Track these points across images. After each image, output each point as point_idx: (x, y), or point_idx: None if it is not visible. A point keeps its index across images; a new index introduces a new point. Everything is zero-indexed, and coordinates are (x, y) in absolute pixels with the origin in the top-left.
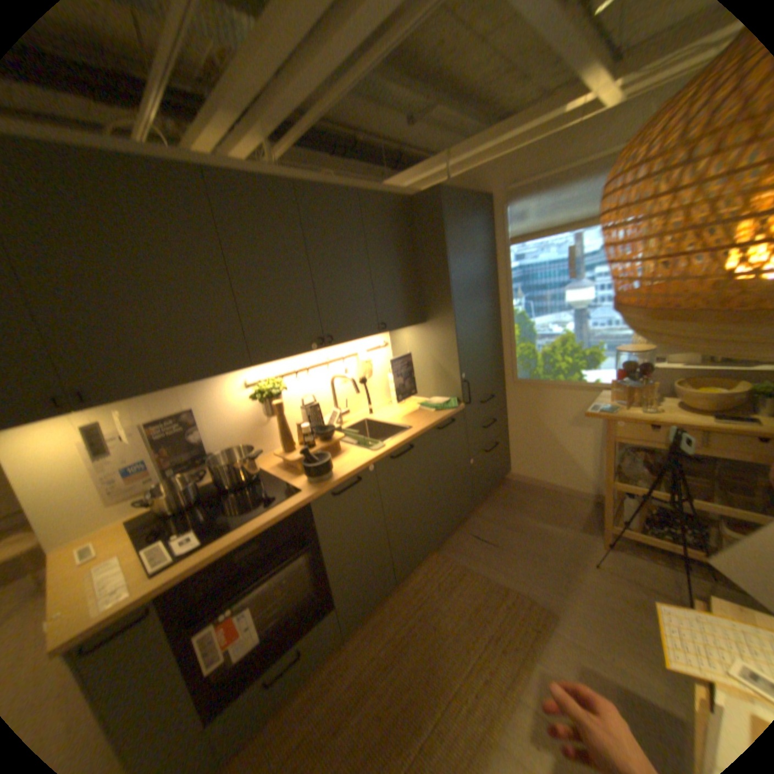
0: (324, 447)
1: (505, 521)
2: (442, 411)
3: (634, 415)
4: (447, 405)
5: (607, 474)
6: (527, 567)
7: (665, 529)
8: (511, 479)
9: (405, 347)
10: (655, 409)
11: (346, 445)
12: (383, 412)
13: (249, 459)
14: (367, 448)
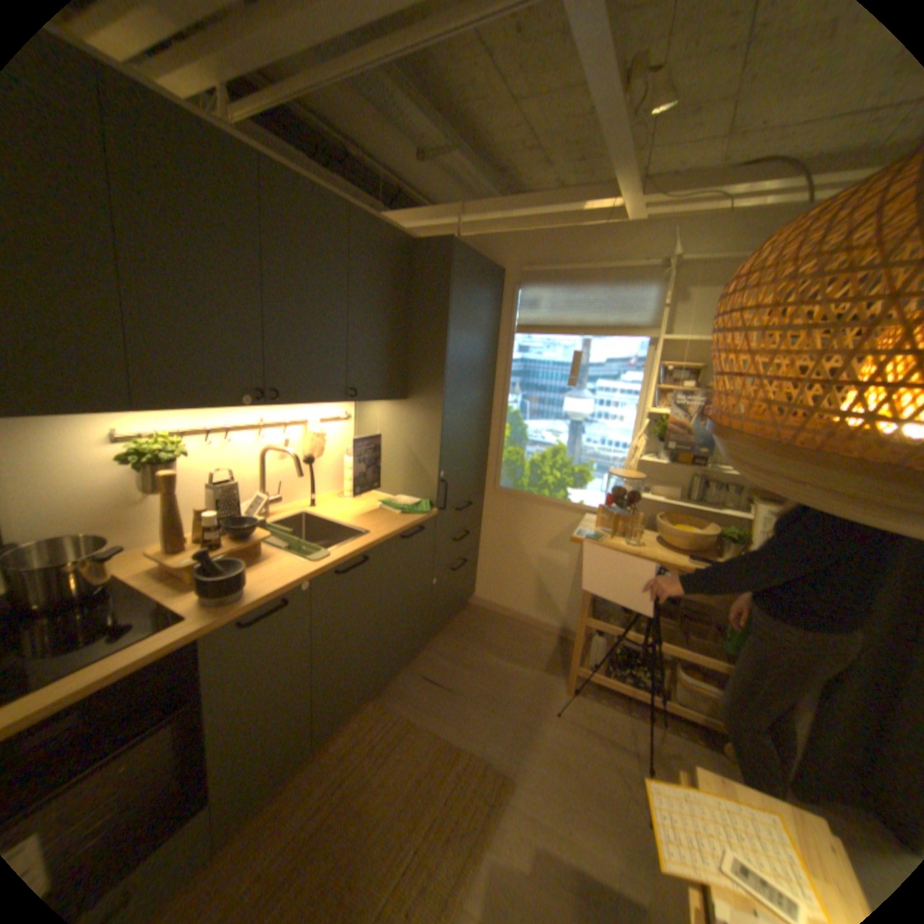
0: (236, 548)
1: (462, 657)
2: (410, 514)
3: (618, 546)
4: (417, 508)
5: (576, 605)
6: (483, 717)
7: (627, 671)
8: (473, 603)
9: (374, 425)
10: (636, 542)
11: (272, 548)
12: (330, 505)
13: (97, 558)
14: (303, 556)
